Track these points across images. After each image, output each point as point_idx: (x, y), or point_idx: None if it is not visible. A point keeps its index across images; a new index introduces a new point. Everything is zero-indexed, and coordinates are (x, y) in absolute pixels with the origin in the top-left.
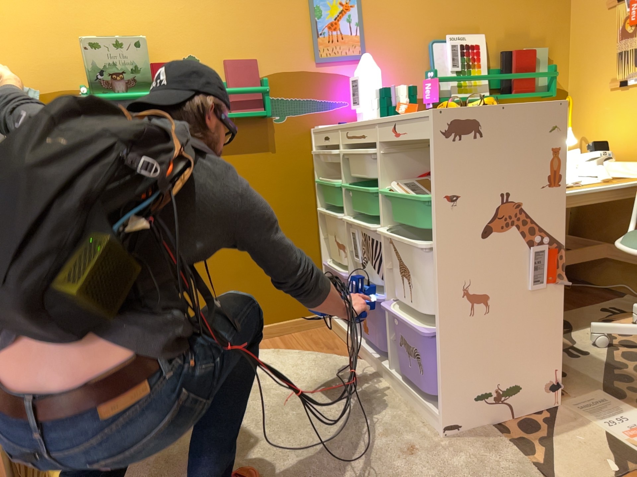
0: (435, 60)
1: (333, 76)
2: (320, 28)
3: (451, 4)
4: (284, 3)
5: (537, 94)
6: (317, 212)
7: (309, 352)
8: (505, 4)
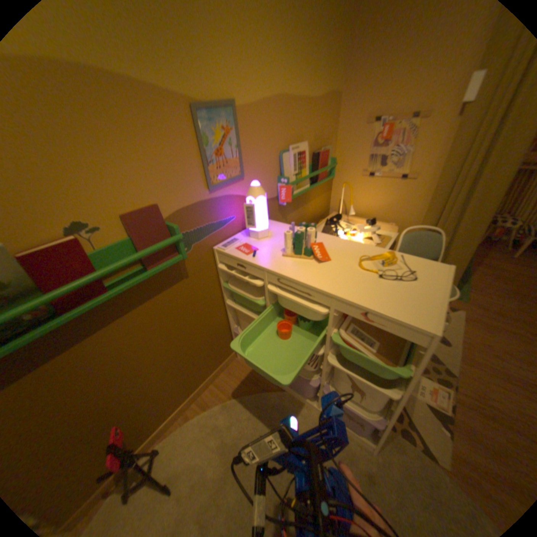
0: (284, 166)
1: (223, 197)
2: (209, 154)
3: (291, 116)
4: (171, 130)
5: (329, 178)
6: (224, 301)
7: (247, 396)
8: (316, 114)
